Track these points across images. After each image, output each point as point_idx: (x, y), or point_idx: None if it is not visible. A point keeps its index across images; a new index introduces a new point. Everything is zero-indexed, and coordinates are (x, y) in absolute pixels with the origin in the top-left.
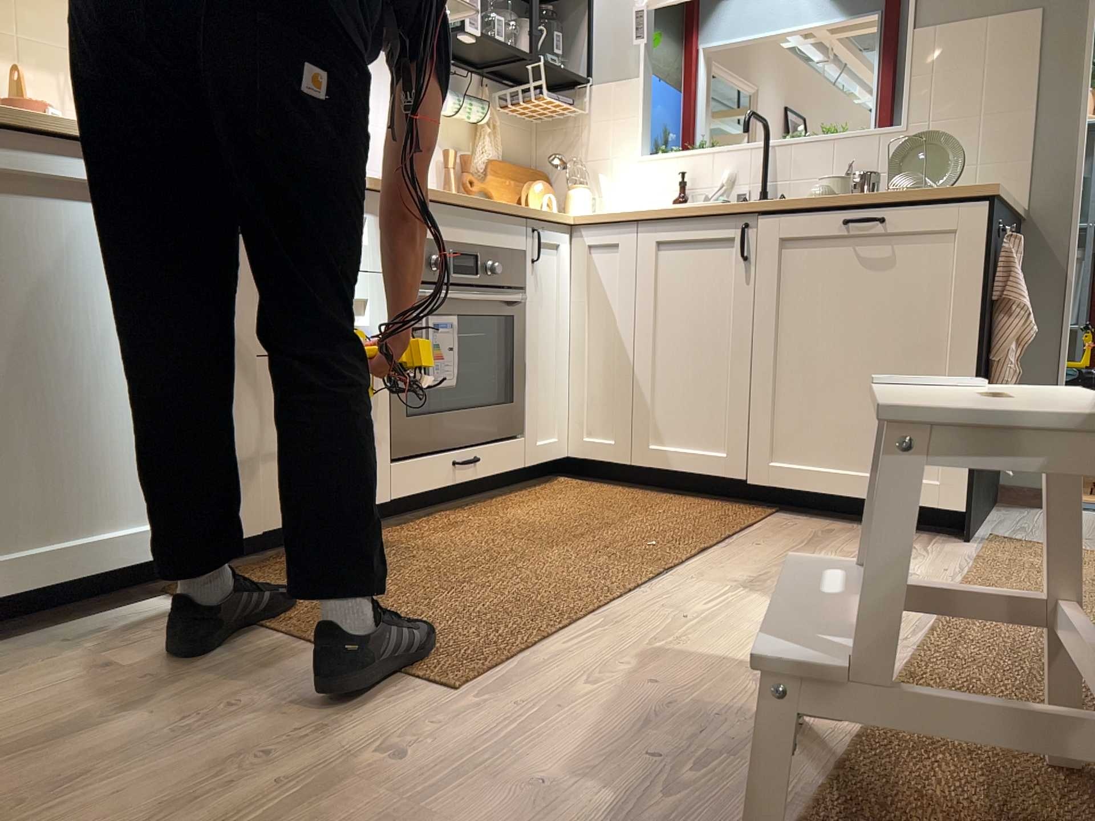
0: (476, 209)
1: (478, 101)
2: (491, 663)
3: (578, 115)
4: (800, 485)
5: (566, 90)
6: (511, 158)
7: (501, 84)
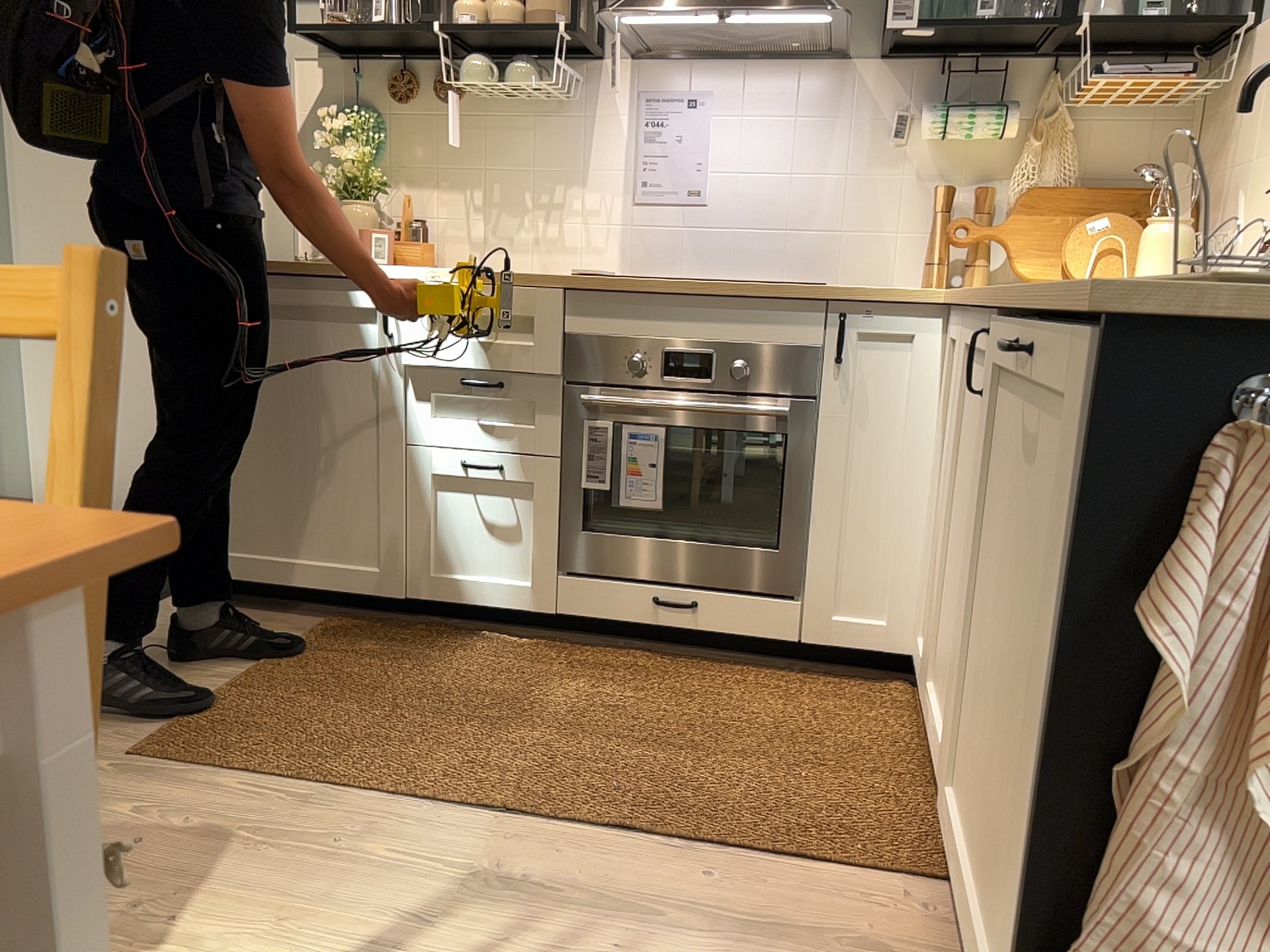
0: (713, 298)
1: (990, 108)
2: (185, 759)
3: (1218, 88)
4: (958, 861)
5: (1233, 43)
6: (1120, 176)
7: (1105, 59)
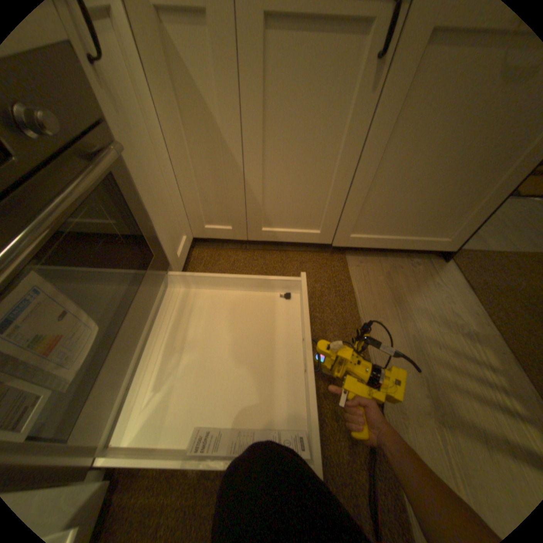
0: None
1: None
2: None
3: None
4: (363, 246)
5: None
6: None
7: None
